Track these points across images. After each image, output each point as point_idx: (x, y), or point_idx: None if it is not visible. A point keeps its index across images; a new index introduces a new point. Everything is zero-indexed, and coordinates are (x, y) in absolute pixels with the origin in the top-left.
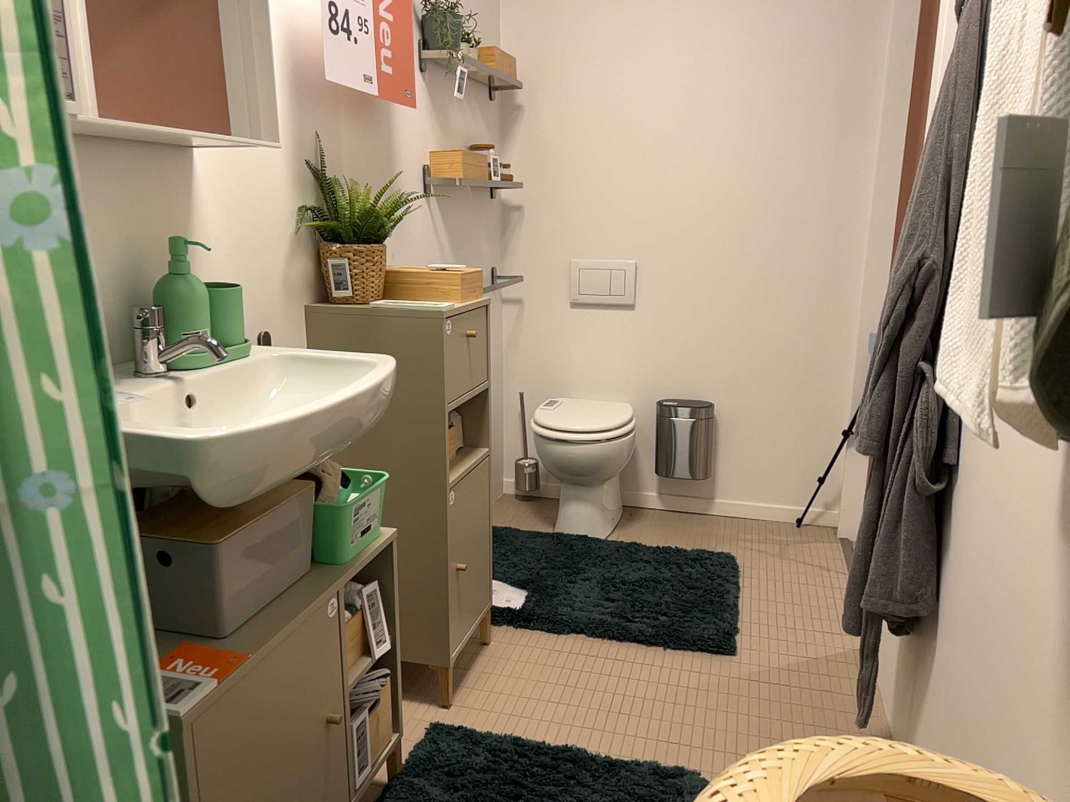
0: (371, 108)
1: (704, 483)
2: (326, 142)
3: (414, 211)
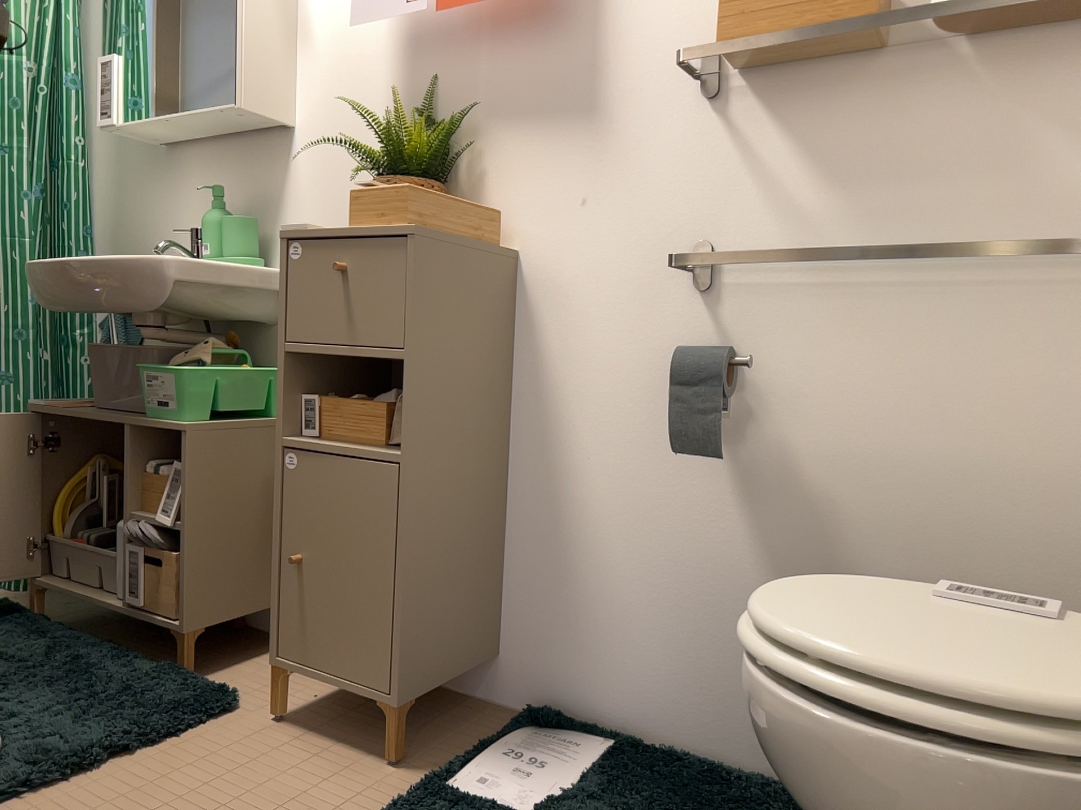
0: (547, 15)
1: None
2: (447, 84)
3: (652, 132)
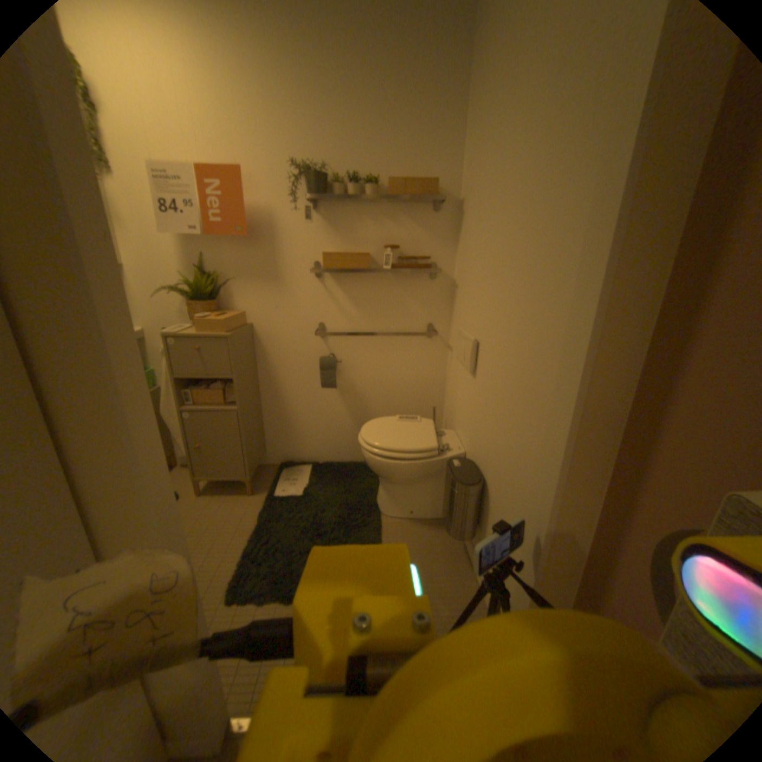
0: (251, 233)
1: (465, 542)
2: (207, 253)
3: (301, 284)
